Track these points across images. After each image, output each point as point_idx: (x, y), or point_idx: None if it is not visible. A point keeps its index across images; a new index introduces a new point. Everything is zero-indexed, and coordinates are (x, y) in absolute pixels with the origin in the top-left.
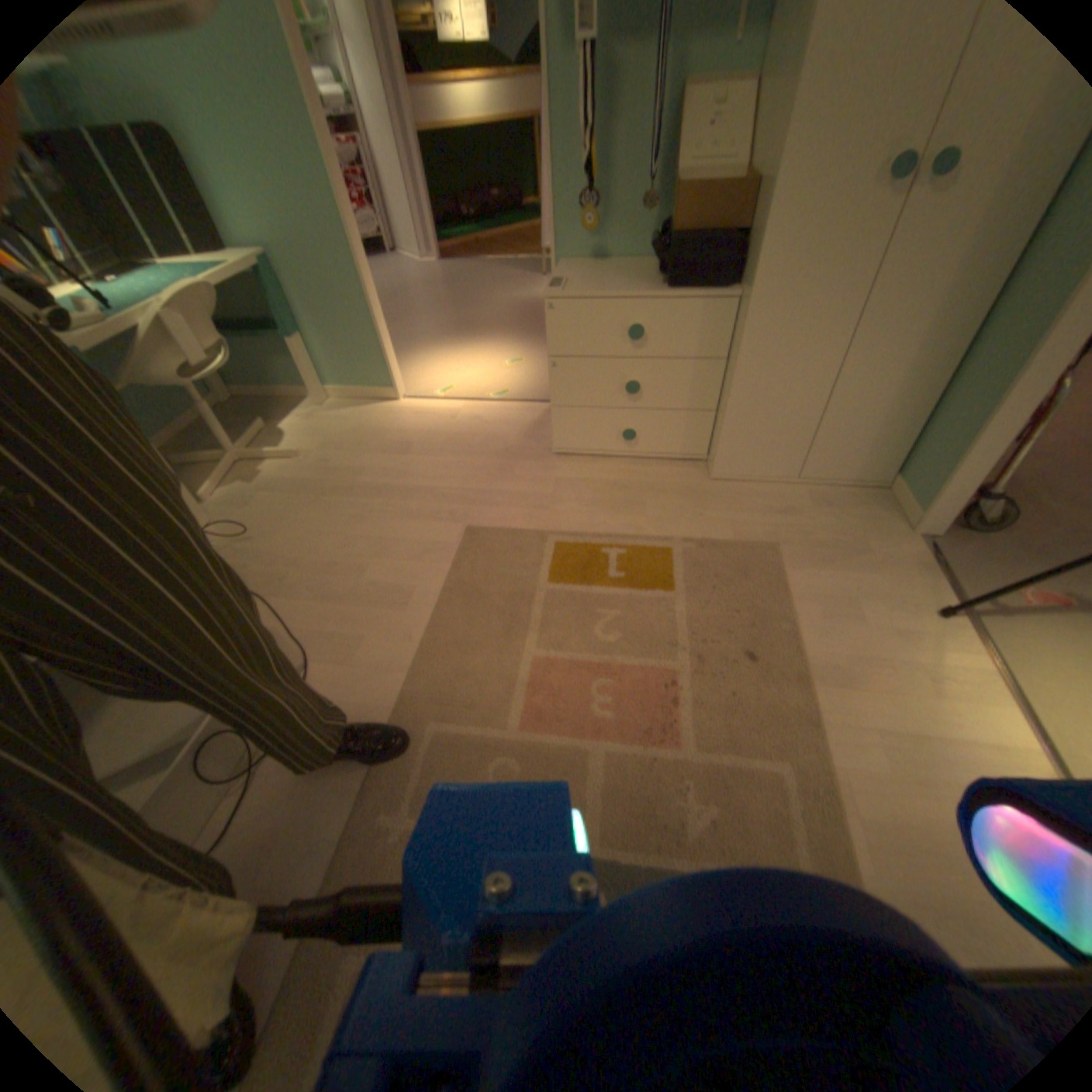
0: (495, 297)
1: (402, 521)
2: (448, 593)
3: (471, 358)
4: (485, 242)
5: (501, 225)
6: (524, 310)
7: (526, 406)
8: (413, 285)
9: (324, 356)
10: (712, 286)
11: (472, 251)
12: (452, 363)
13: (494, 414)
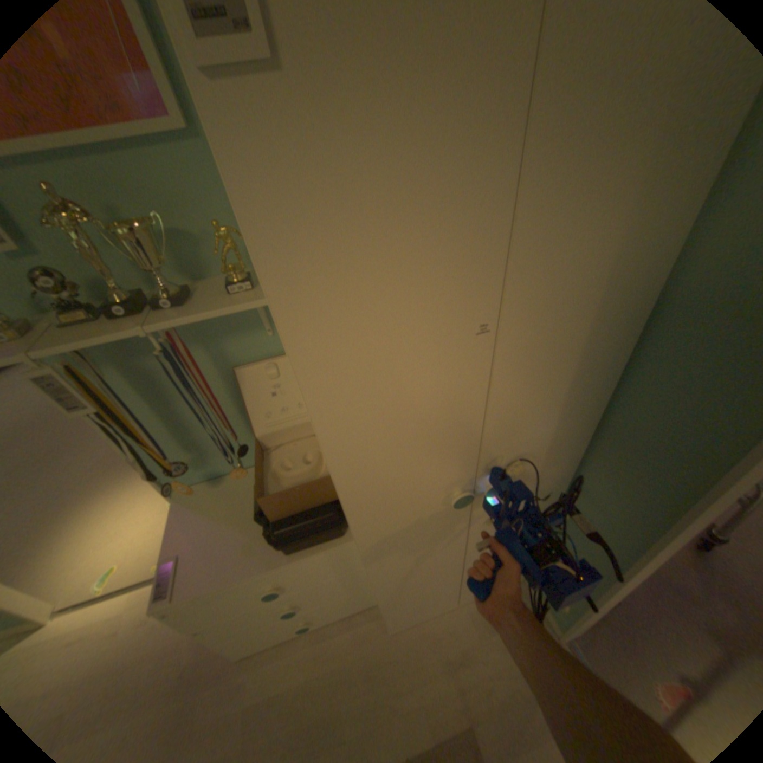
0: None
1: None
2: None
3: (131, 506)
4: None
5: None
6: None
7: None
8: None
9: None
10: (329, 542)
11: None
12: (110, 523)
13: None
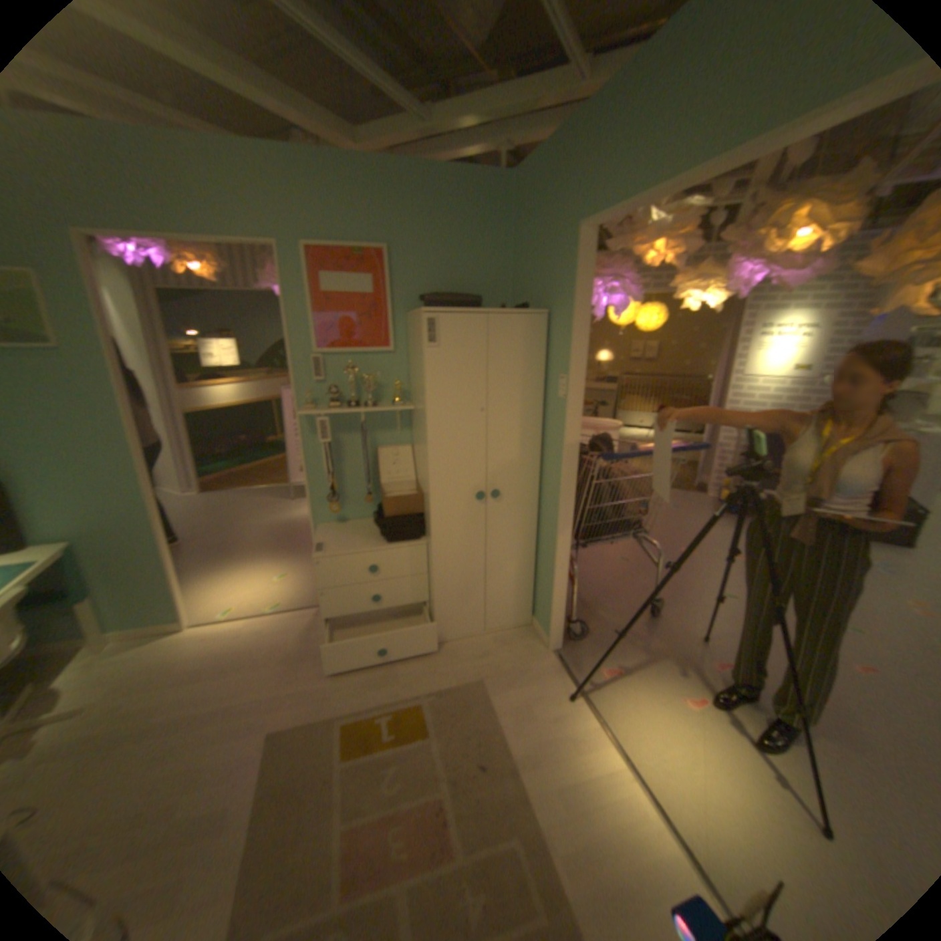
0: (254, 524)
1: (204, 750)
2: (259, 804)
3: (242, 581)
4: (237, 476)
5: (249, 461)
6: (280, 532)
7: (297, 615)
8: (176, 520)
9: (108, 612)
10: (410, 541)
11: (227, 484)
12: (226, 588)
13: (271, 628)
